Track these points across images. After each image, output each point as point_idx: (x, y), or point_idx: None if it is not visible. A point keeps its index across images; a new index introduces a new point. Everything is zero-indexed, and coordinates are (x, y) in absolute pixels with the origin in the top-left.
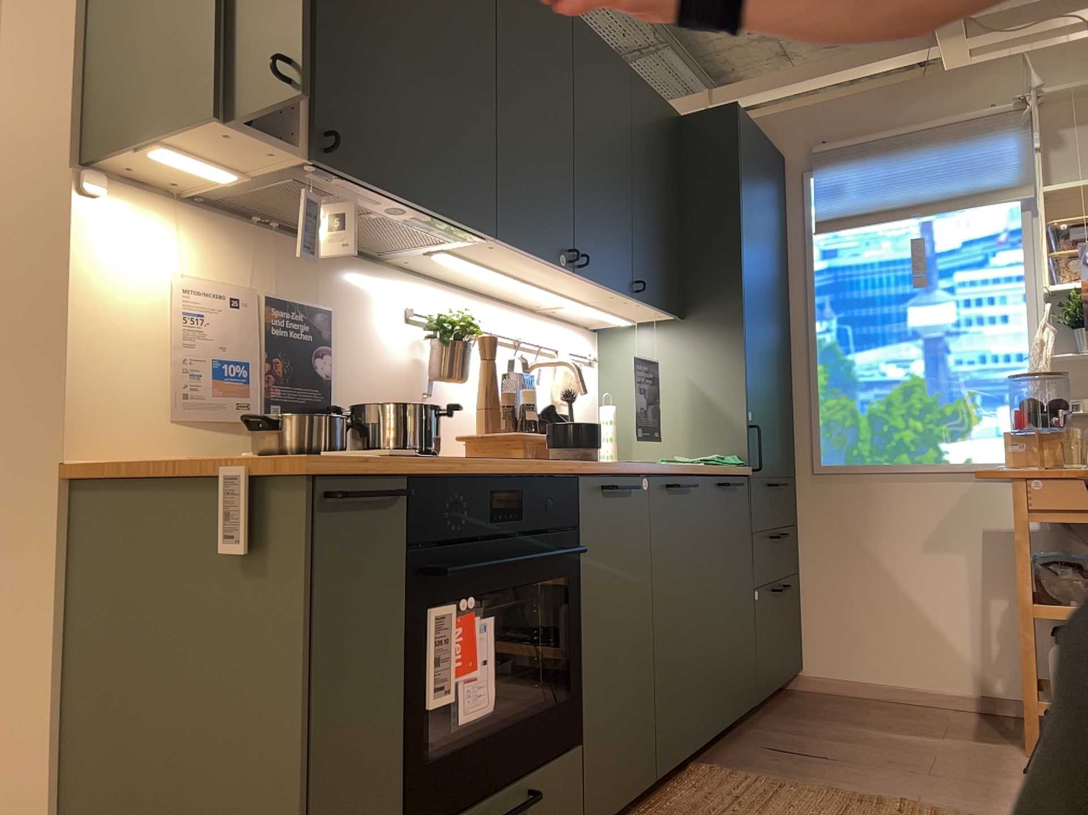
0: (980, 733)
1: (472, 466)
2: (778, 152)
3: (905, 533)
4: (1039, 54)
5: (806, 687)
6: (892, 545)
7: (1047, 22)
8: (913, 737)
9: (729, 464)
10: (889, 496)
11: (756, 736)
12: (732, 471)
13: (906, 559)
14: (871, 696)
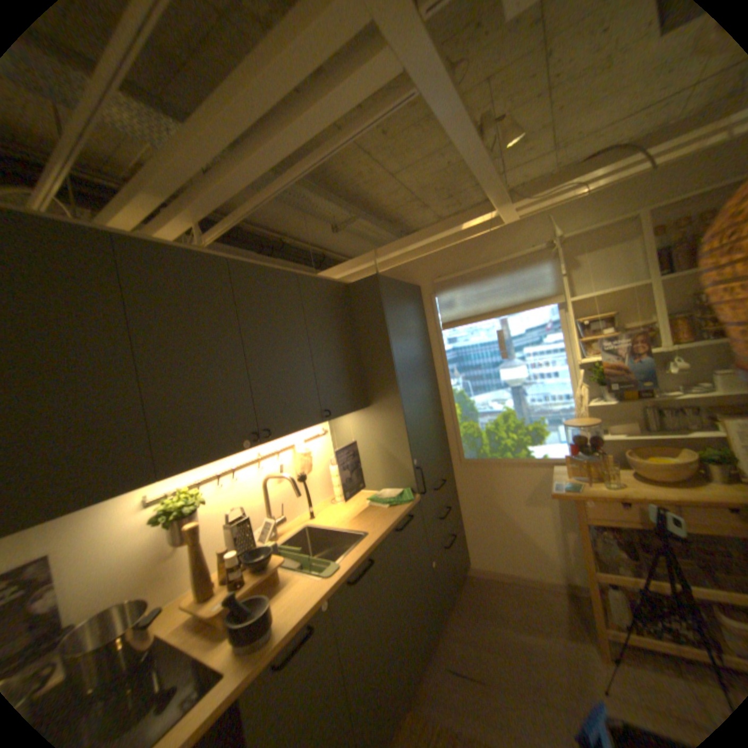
0: (570, 627)
1: None
2: (415, 283)
3: (514, 496)
4: (559, 207)
5: (472, 575)
6: (508, 503)
7: (562, 188)
8: (532, 640)
9: (402, 503)
10: (503, 475)
11: (442, 652)
12: (404, 509)
13: (517, 510)
14: (507, 582)
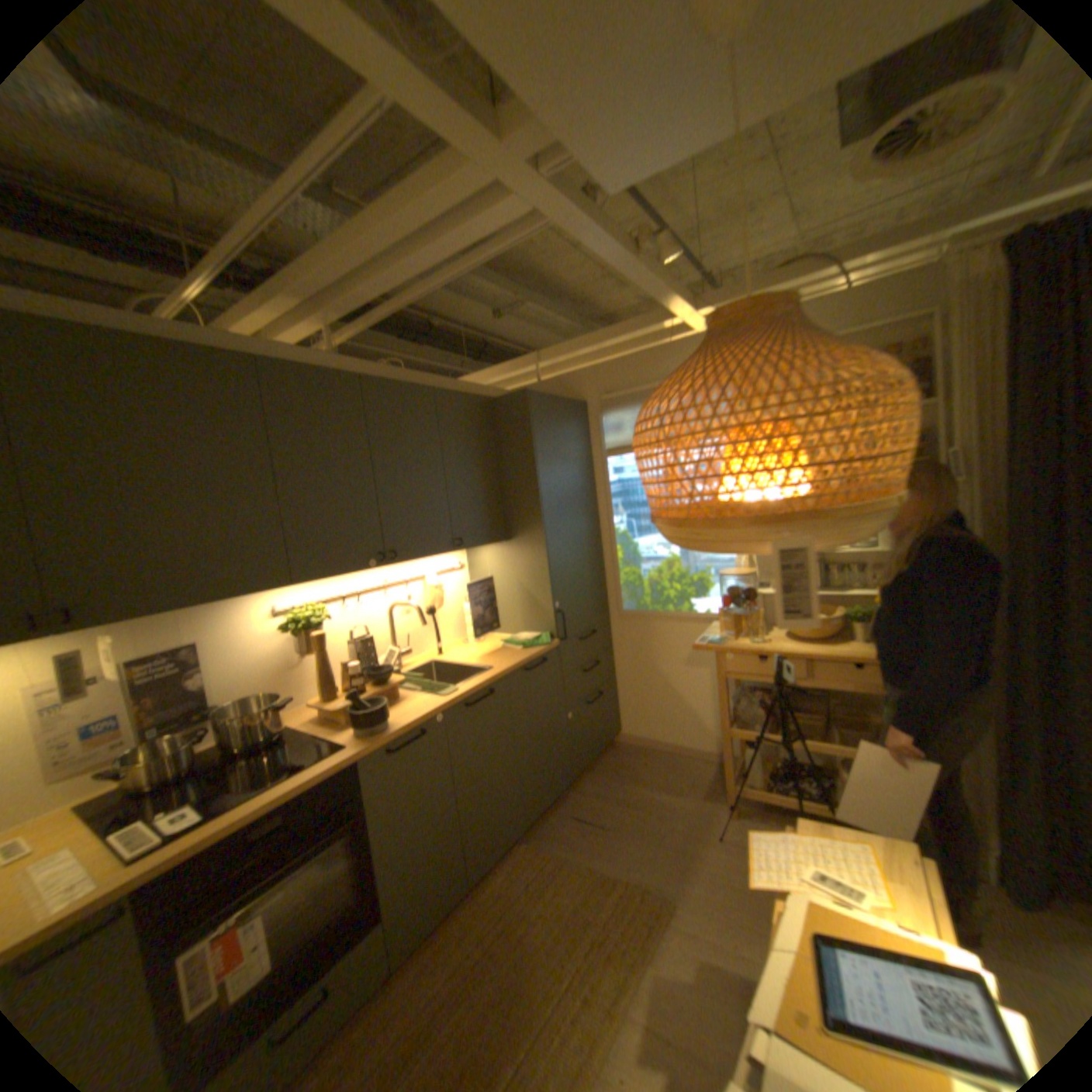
0: (710, 792)
1: (224, 827)
2: (582, 398)
3: (673, 656)
4: None
5: (622, 743)
6: (666, 663)
7: None
8: (666, 800)
9: (537, 647)
10: (663, 632)
11: (570, 805)
12: (538, 653)
13: (675, 671)
14: (658, 750)
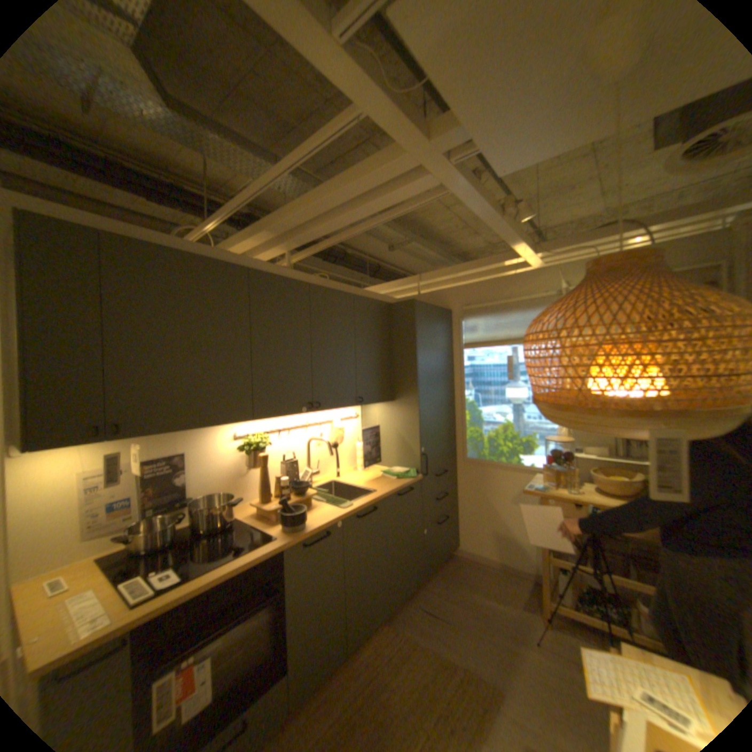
0: (528, 603)
1: (195, 588)
2: (449, 307)
3: (503, 495)
4: (573, 263)
5: (460, 556)
6: (497, 500)
7: (575, 249)
8: (494, 605)
9: (407, 478)
10: (497, 476)
11: (421, 599)
12: (408, 483)
13: (504, 507)
14: (487, 565)
